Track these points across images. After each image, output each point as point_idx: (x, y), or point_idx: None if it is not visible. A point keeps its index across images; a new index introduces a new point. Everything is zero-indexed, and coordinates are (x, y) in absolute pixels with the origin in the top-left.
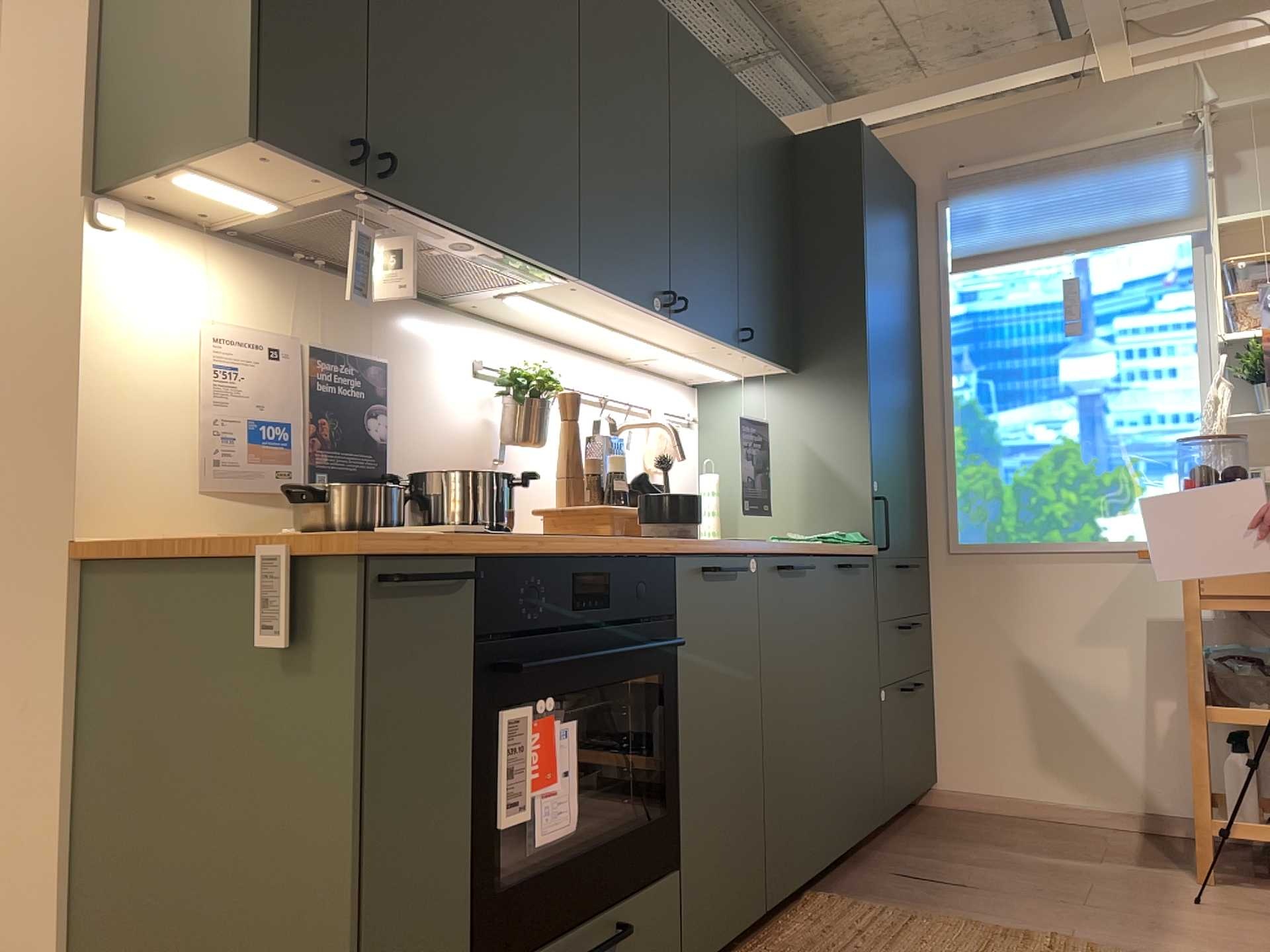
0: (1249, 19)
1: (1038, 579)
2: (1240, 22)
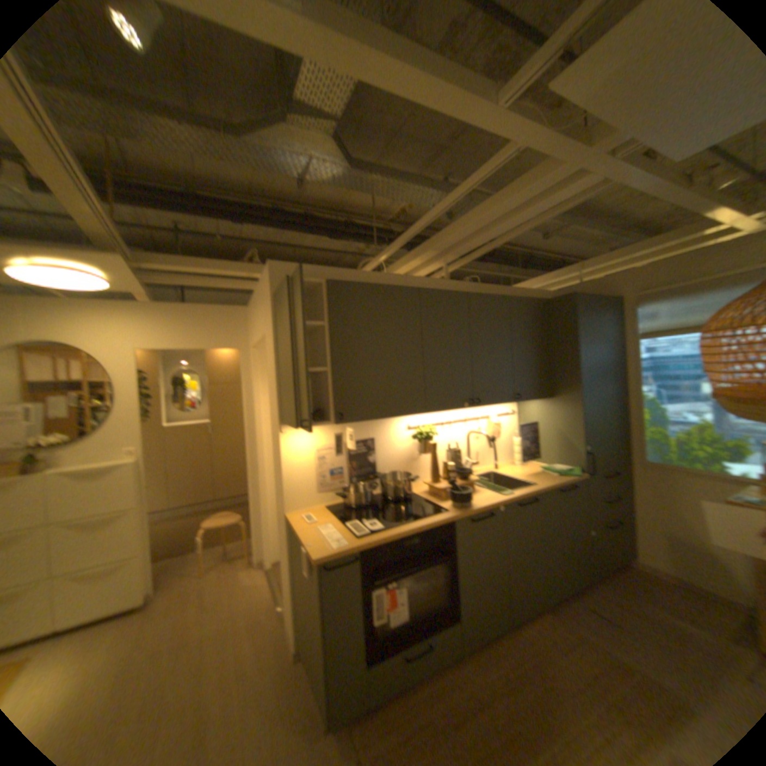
0: None
1: (689, 485)
2: None
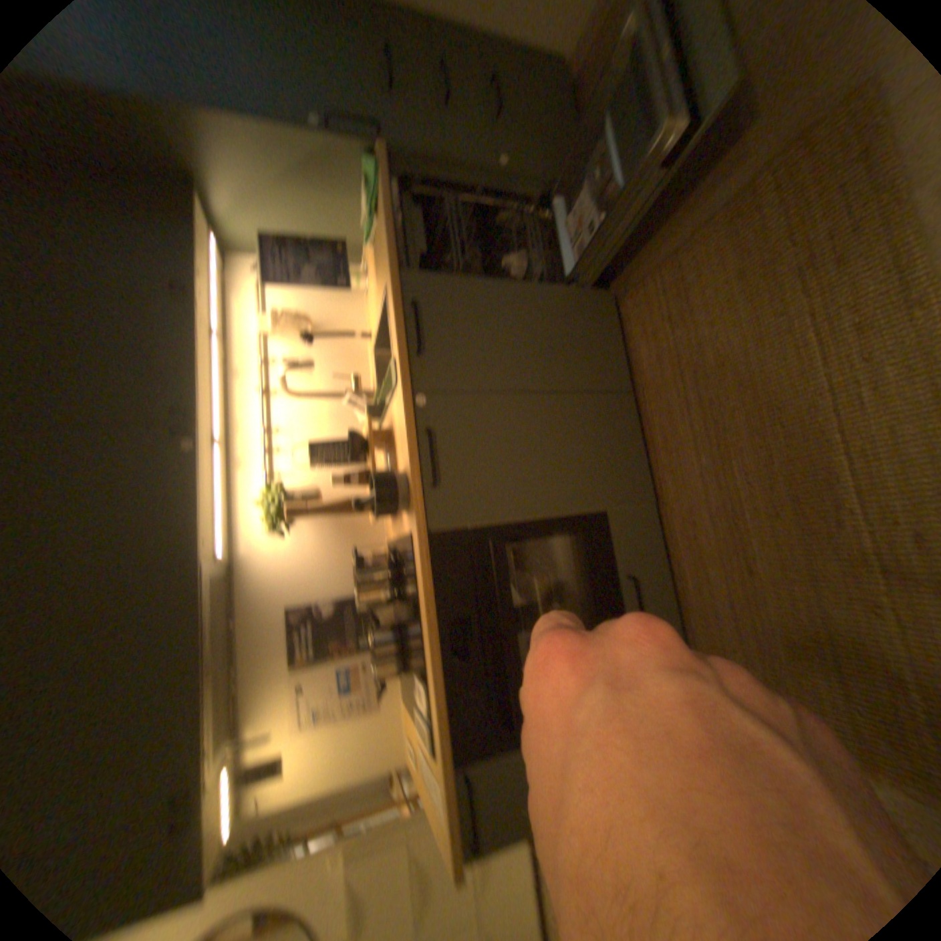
0: None
1: None
2: None
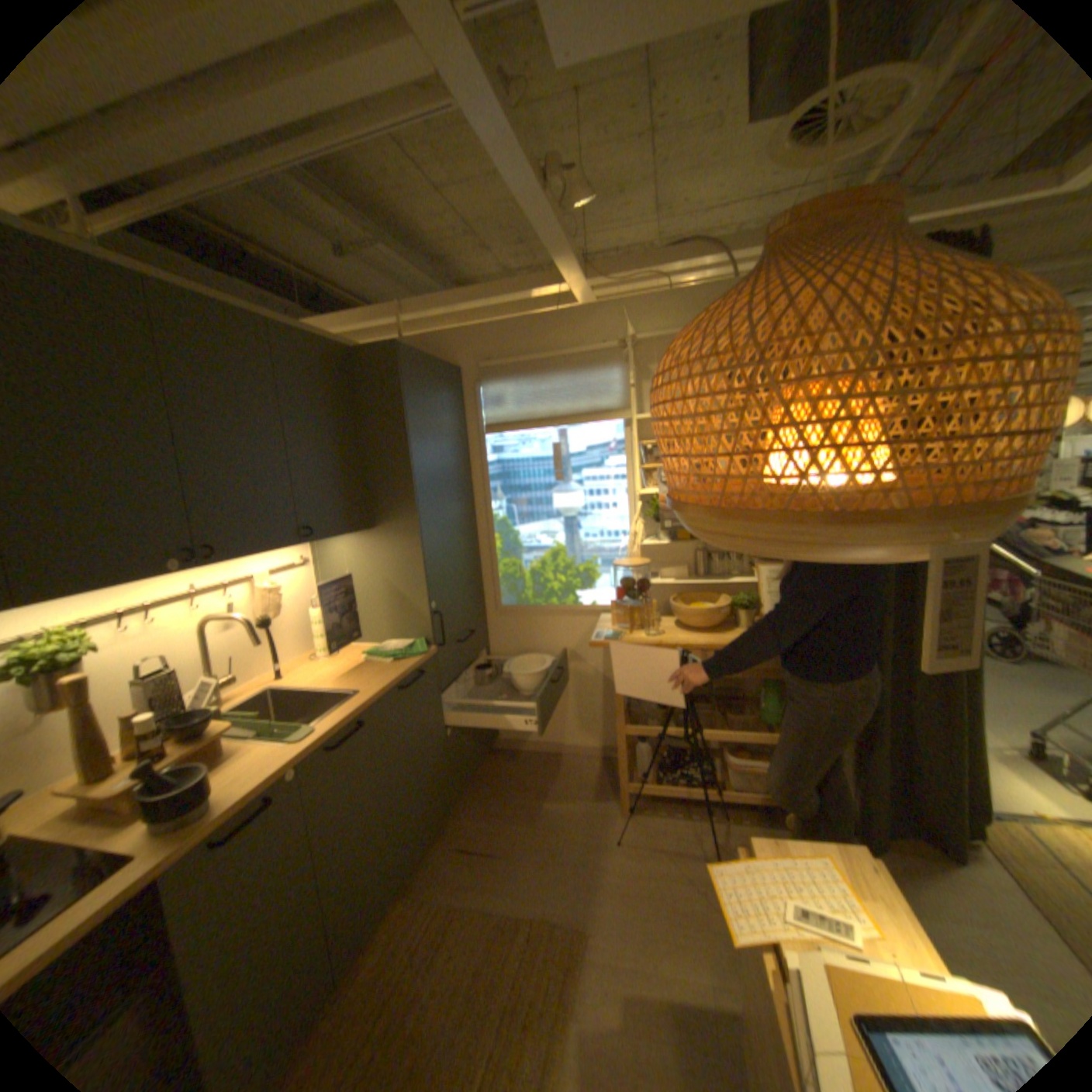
0: (659, 269)
1: (545, 626)
2: (652, 275)
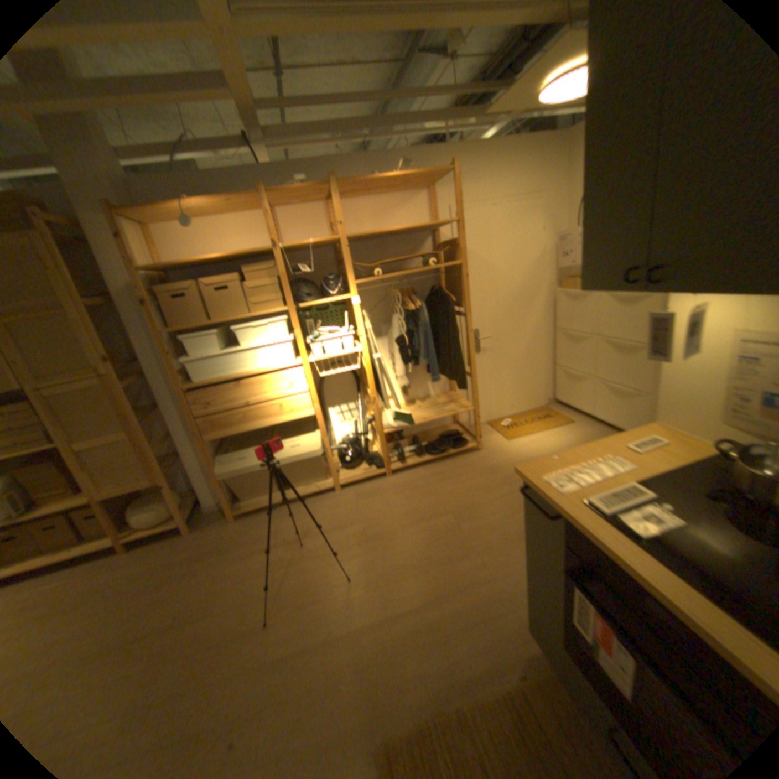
0: None
1: None
2: None
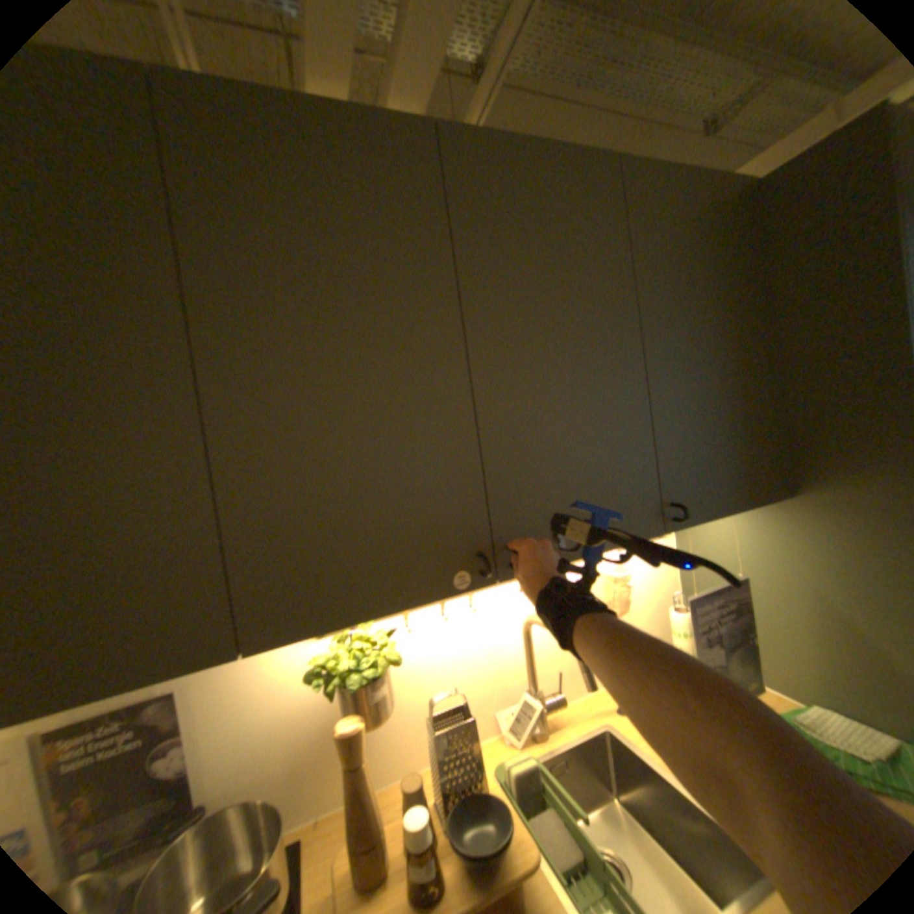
0: None
1: None
2: None
